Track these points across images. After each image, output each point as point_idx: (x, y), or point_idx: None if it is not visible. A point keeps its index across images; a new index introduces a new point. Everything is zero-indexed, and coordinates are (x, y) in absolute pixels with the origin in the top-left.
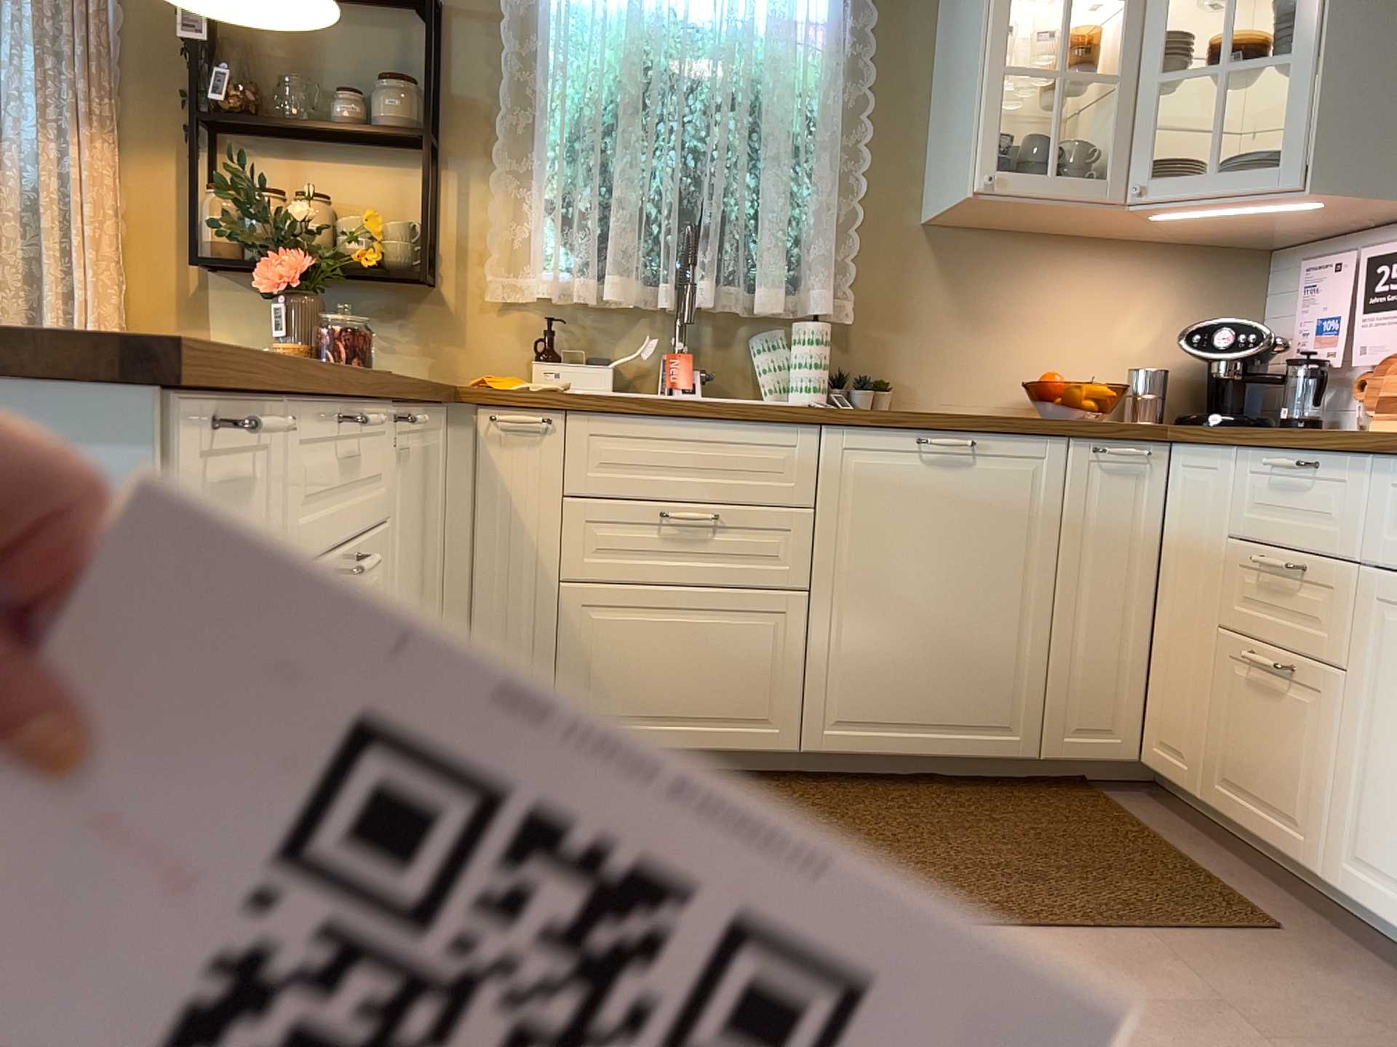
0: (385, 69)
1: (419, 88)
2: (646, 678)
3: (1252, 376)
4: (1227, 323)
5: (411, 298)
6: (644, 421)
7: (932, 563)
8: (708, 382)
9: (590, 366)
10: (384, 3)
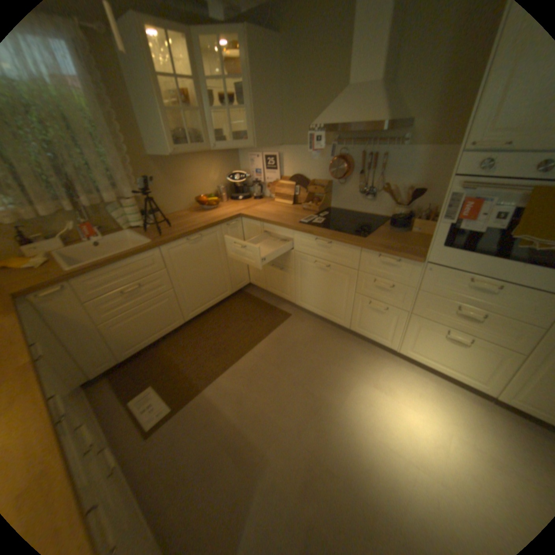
0: None
1: None
2: (137, 333)
3: (244, 186)
4: (235, 173)
5: None
6: (99, 272)
7: (199, 268)
8: (96, 229)
9: (46, 243)
10: None
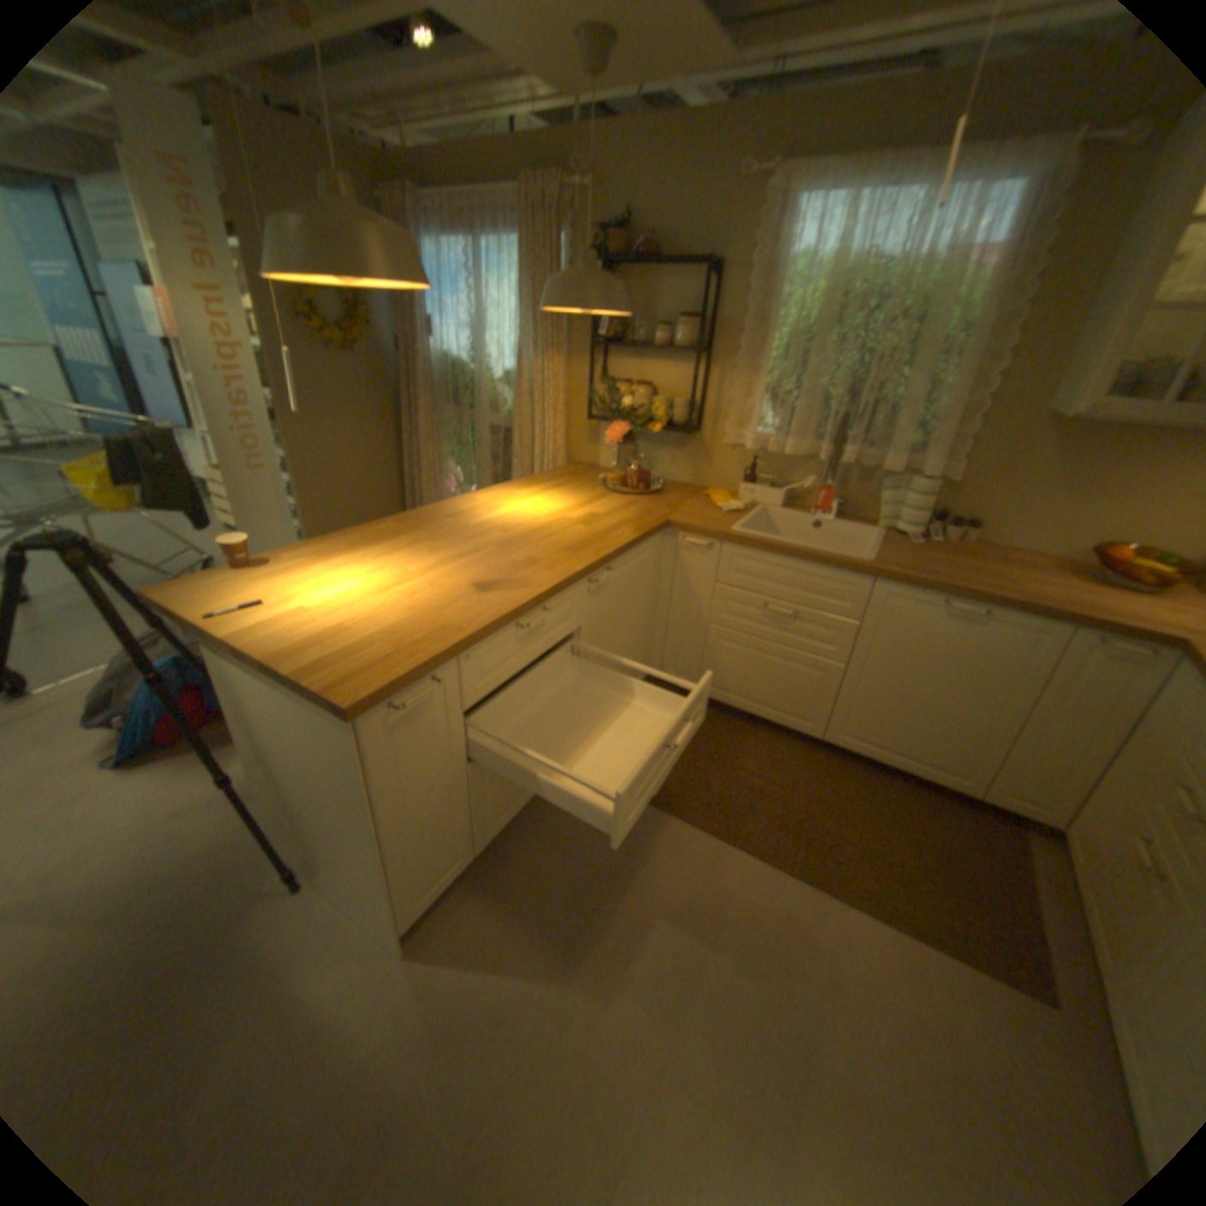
0: (687, 303)
1: (698, 319)
2: (746, 678)
3: None
4: None
5: (687, 436)
6: (764, 554)
7: (934, 674)
8: (847, 503)
9: (771, 489)
10: (689, 260)
